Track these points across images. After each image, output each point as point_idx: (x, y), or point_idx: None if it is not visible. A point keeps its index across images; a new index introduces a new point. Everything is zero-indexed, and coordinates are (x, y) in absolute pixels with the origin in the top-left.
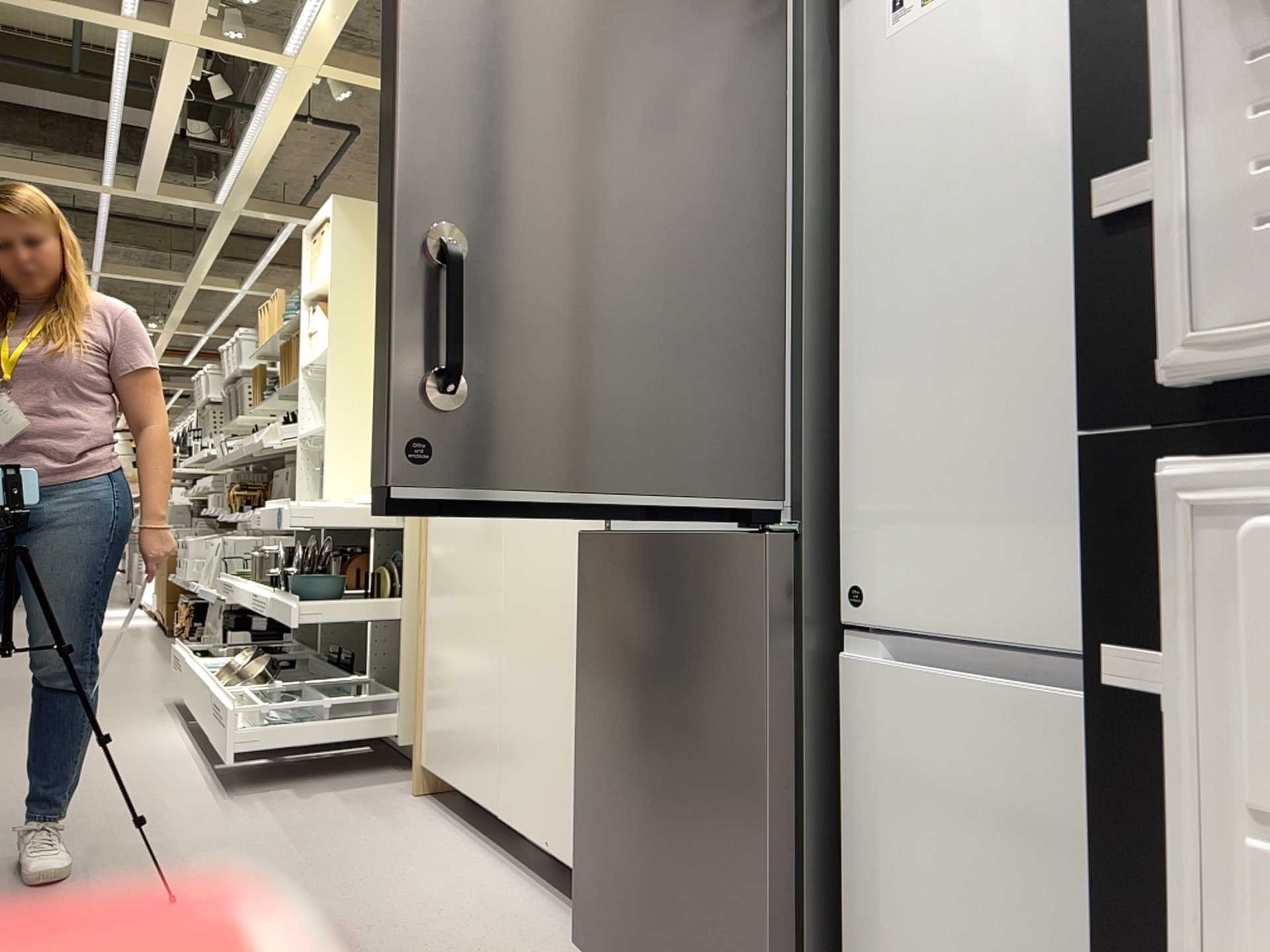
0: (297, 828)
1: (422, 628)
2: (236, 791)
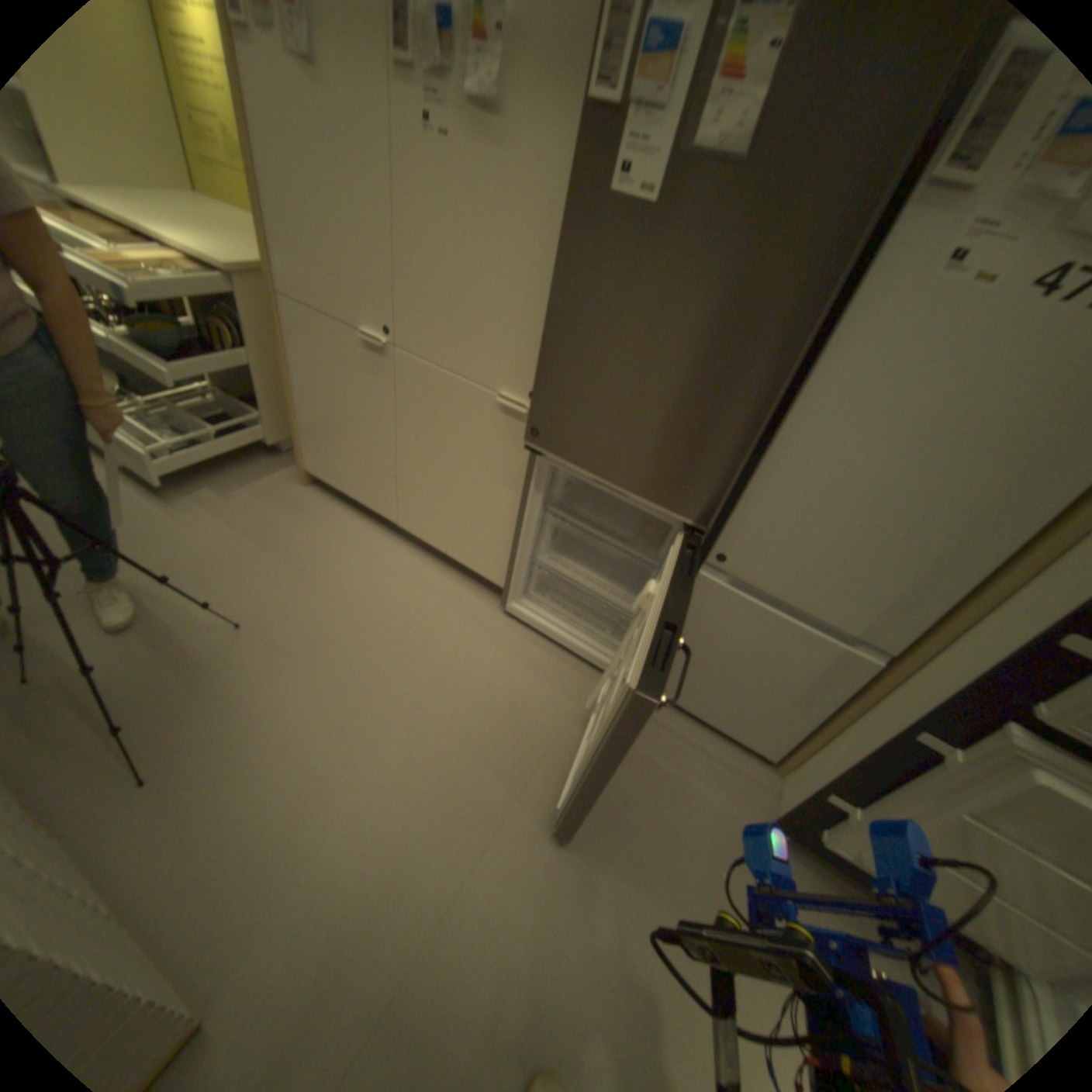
0: (250, 530)
1: (290, 389)
2: (165, 494)
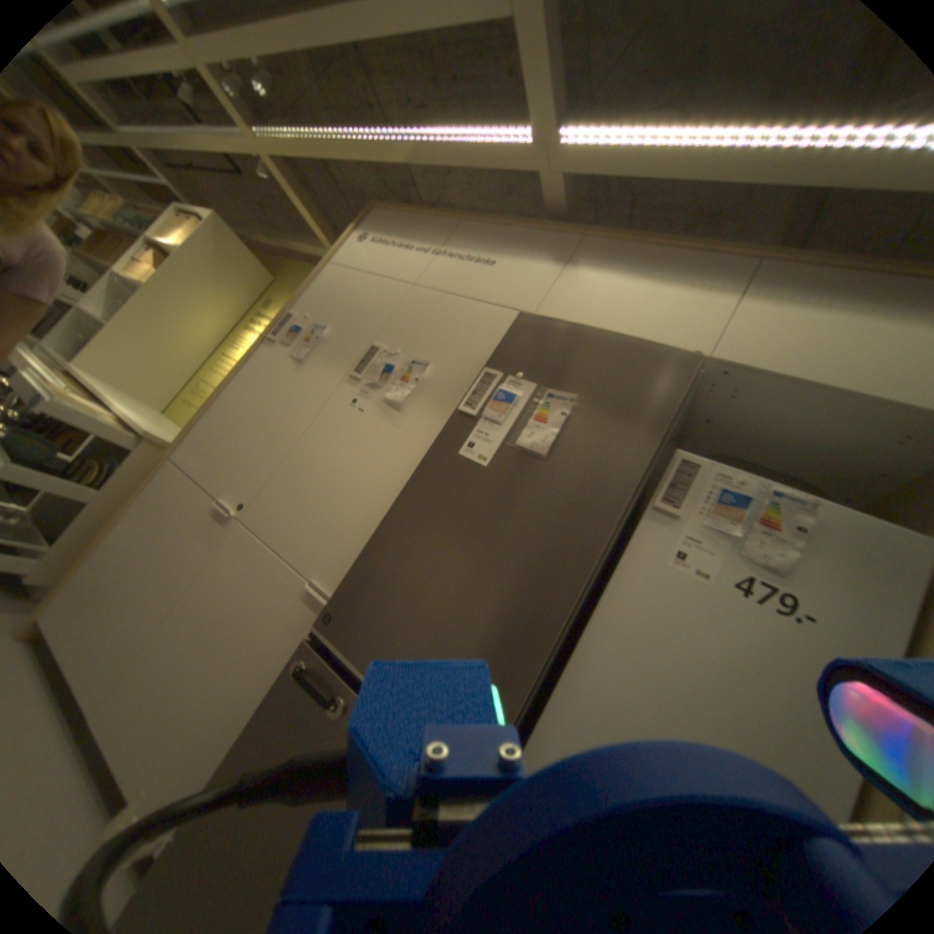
0: None
1: (105, 537)
2: None
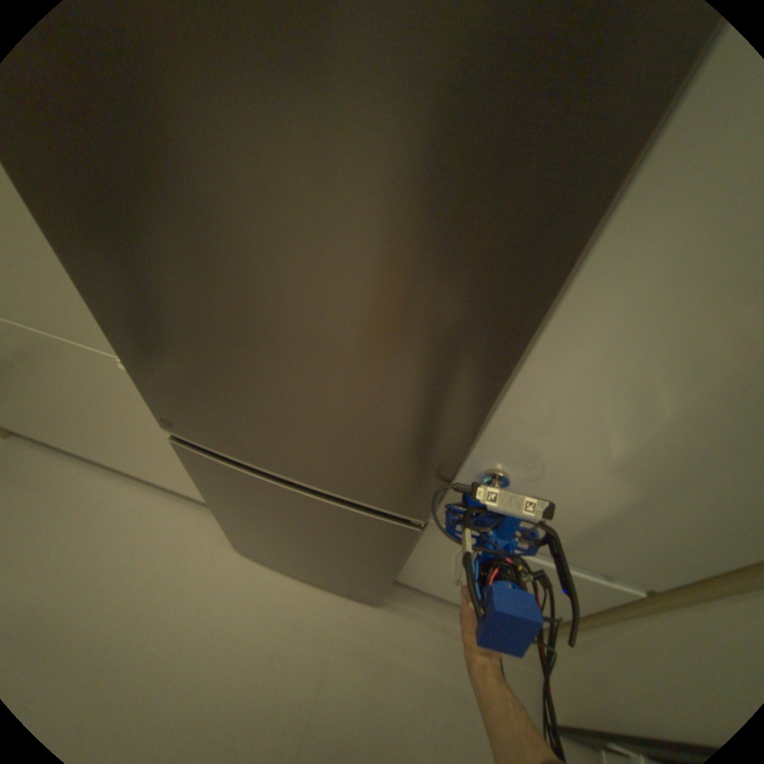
0: None
1: None
2: None
